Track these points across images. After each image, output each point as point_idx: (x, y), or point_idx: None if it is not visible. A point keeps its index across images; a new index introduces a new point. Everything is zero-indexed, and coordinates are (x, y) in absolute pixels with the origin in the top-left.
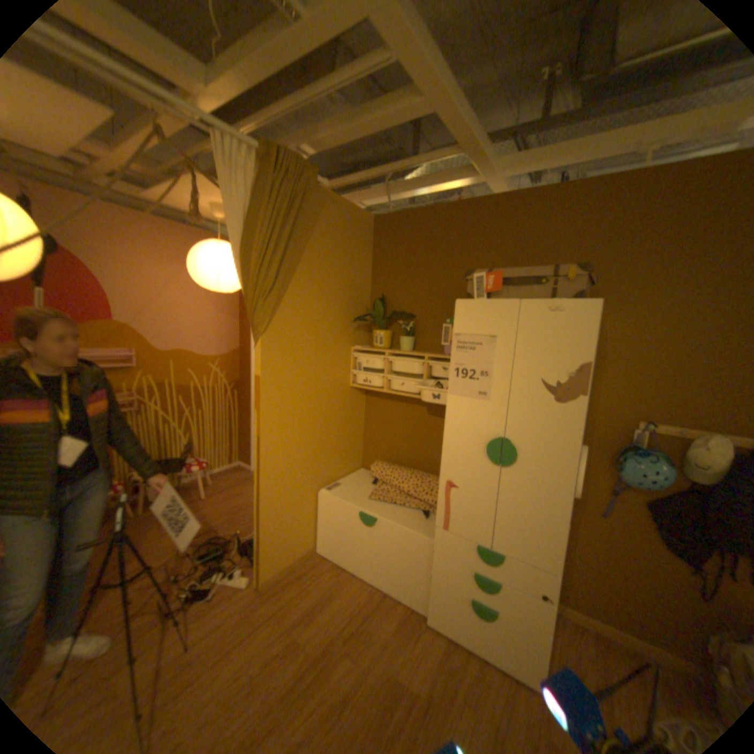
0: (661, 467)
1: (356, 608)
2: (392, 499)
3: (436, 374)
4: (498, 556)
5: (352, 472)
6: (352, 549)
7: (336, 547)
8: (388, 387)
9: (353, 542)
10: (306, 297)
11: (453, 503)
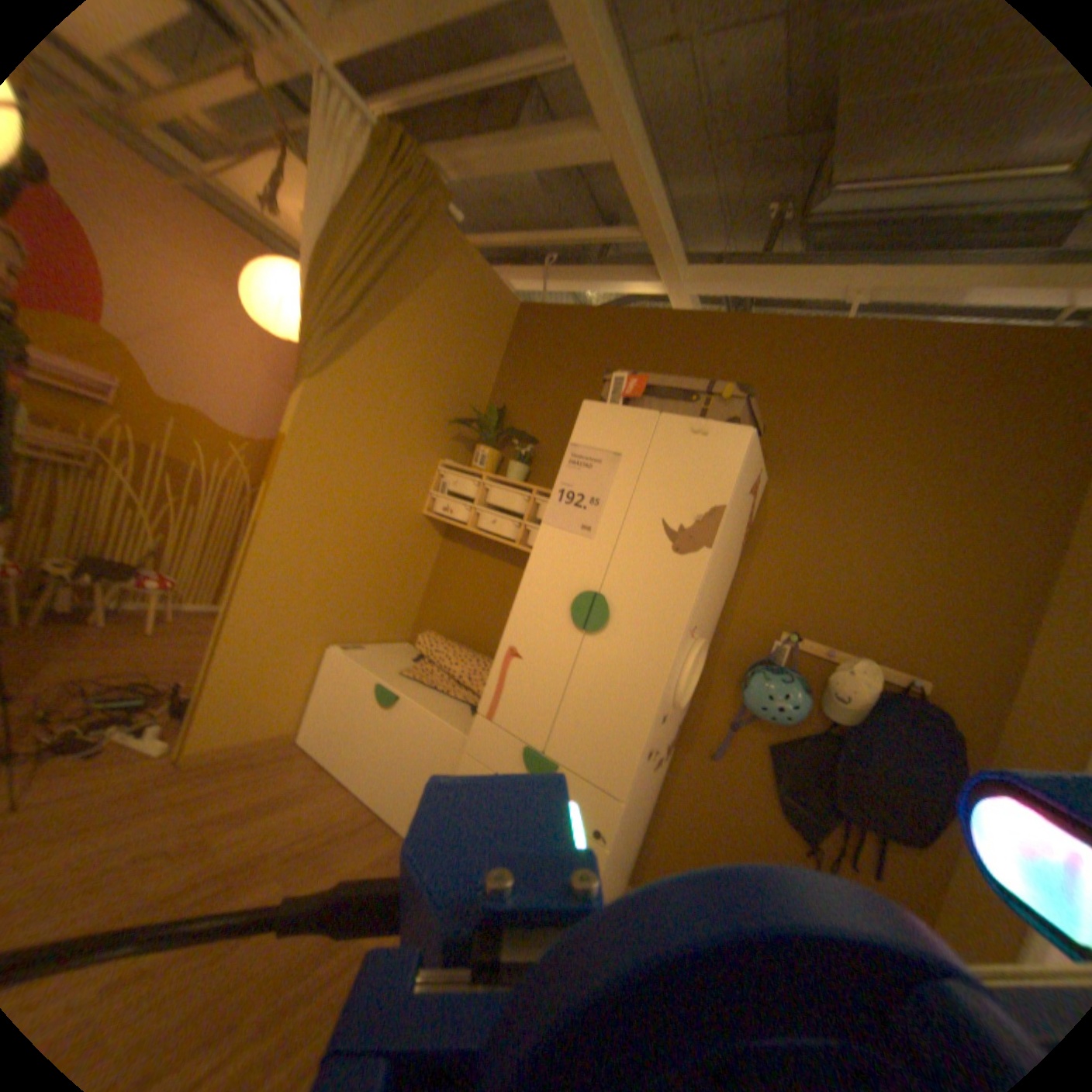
0: (791, 691)
1: (322, 825)
2: (432, 684)
3: (541, 516)
4: (548, 764)
5: (388, 643)
6: (348, 743)
7: (325, 738)
8: (474, 526)
9: (352, 732)
10: (391, 360)
11: (507, 680)
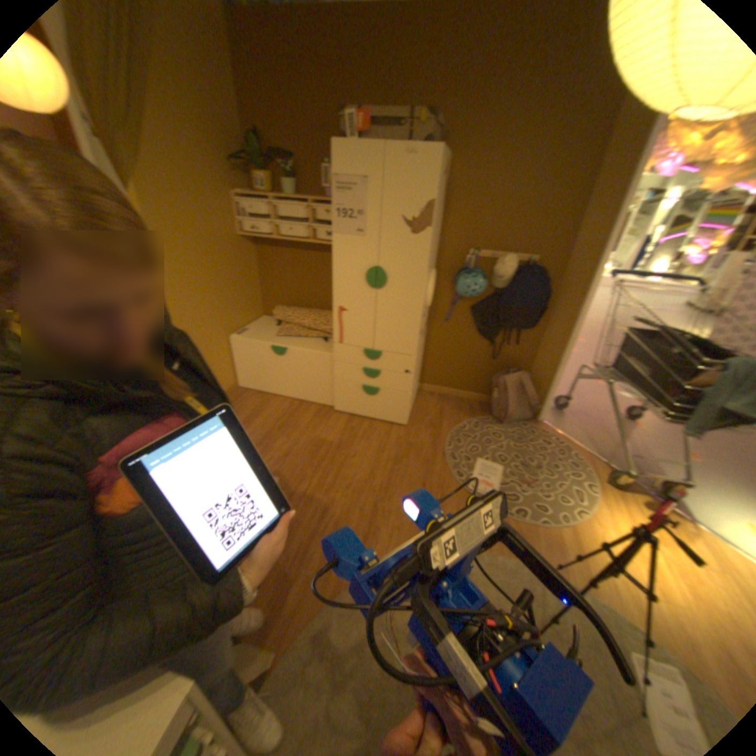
0: (477, 280)
1: (281, 412)
2: (296, 334)
3: (321, 218)
4: (377, 353)
5: (255, 320)
6: (270, 376)
7: (255, 378)
8: (277, 234)
9: (269, 371)
10: (169, 128)
11: (344, 323)
